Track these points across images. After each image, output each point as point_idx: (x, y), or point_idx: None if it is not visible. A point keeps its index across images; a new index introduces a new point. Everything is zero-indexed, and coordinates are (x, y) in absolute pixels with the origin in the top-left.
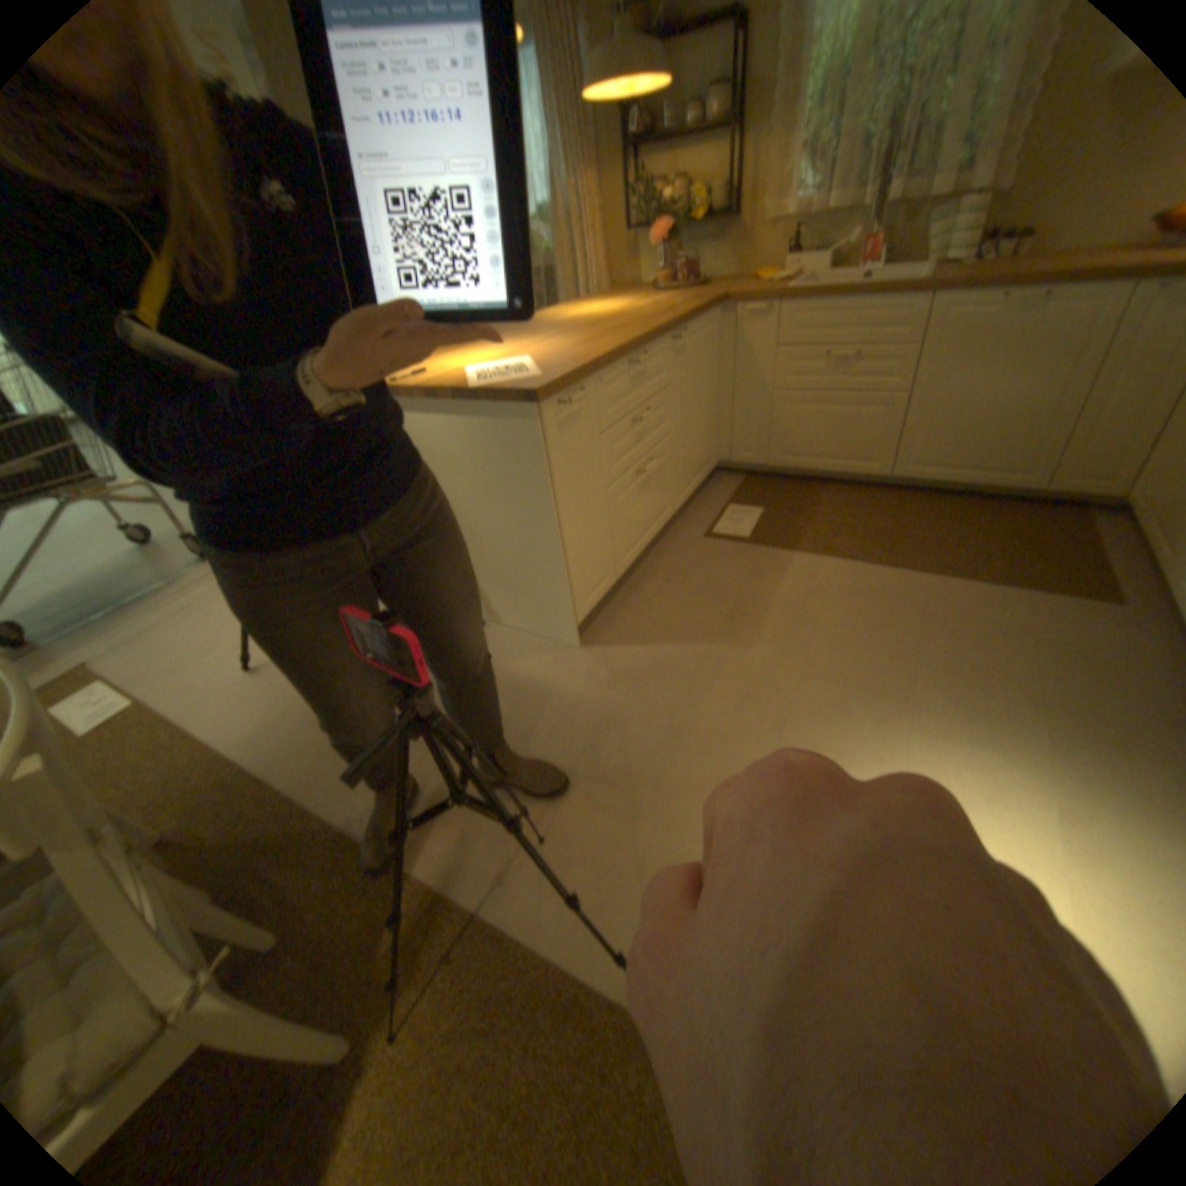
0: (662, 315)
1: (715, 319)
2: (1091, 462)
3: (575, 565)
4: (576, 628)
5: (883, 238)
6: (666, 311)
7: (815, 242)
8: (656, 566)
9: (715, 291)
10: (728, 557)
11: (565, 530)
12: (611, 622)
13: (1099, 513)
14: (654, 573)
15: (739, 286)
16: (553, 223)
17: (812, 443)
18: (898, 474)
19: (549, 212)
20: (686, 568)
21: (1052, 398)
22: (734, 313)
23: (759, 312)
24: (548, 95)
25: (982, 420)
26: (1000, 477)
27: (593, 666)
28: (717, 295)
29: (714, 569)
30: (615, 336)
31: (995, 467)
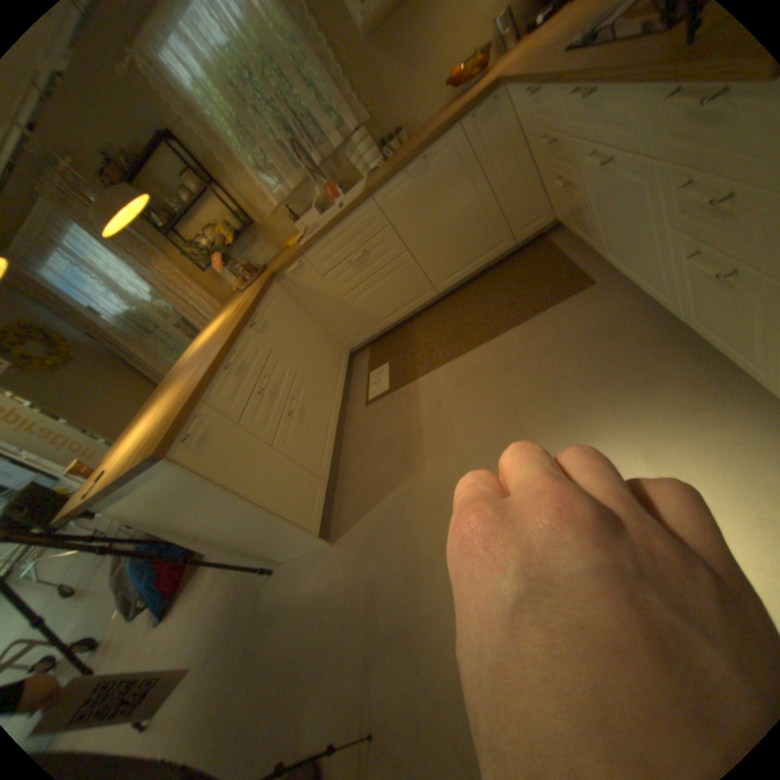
0: (236, 322)
1: (279, 291)
2: (524, 217)
3: (286, 509)
4: (321, 539)
5: (335, 184)
6: (239, 315)
7: (305, 209)
8: (351, 450)
9: (267, 278)
10: (385, 413)
11: (259, 500)
12: (343, 512)
13: (552, 236)
14: (351, 455)
15: (278, 264)
16: (165, 299)
17: (387, 309)
18: (442, 291)
19: (159, 295)
20: (367, 438)
21: (476, 203)
22: (288, 278)
23: (300, 270)
24: (107, 242)
25: (455, 237)
26: (490, 256)
27: (346, 556)
28: (268, 280)
29: (382, 427)
30: (208, 363)
31: (483, 253)
